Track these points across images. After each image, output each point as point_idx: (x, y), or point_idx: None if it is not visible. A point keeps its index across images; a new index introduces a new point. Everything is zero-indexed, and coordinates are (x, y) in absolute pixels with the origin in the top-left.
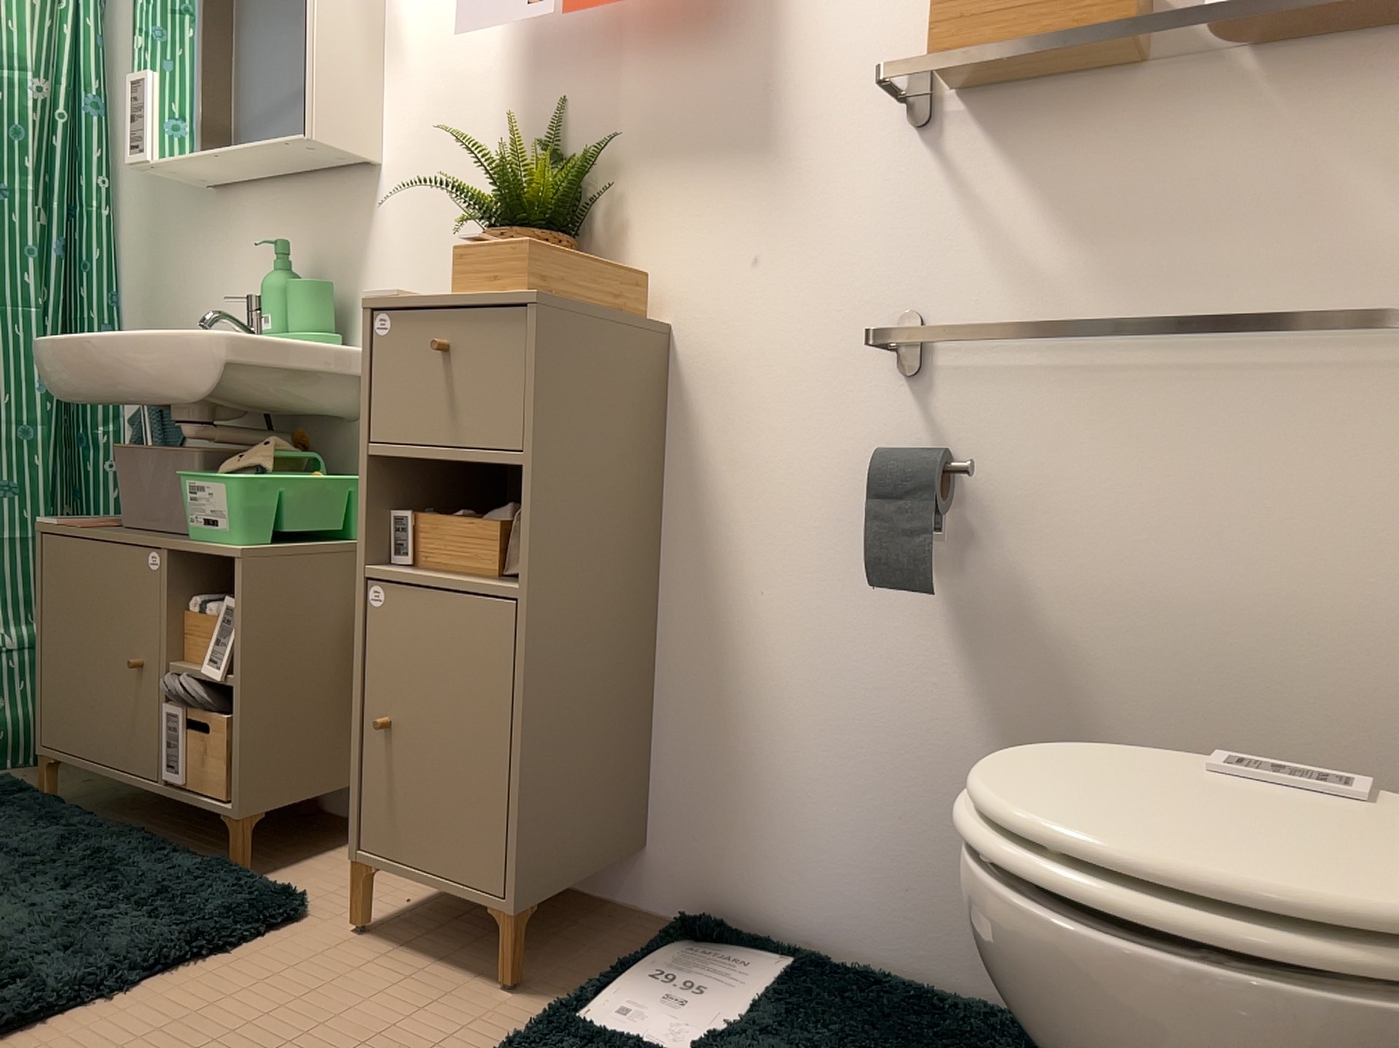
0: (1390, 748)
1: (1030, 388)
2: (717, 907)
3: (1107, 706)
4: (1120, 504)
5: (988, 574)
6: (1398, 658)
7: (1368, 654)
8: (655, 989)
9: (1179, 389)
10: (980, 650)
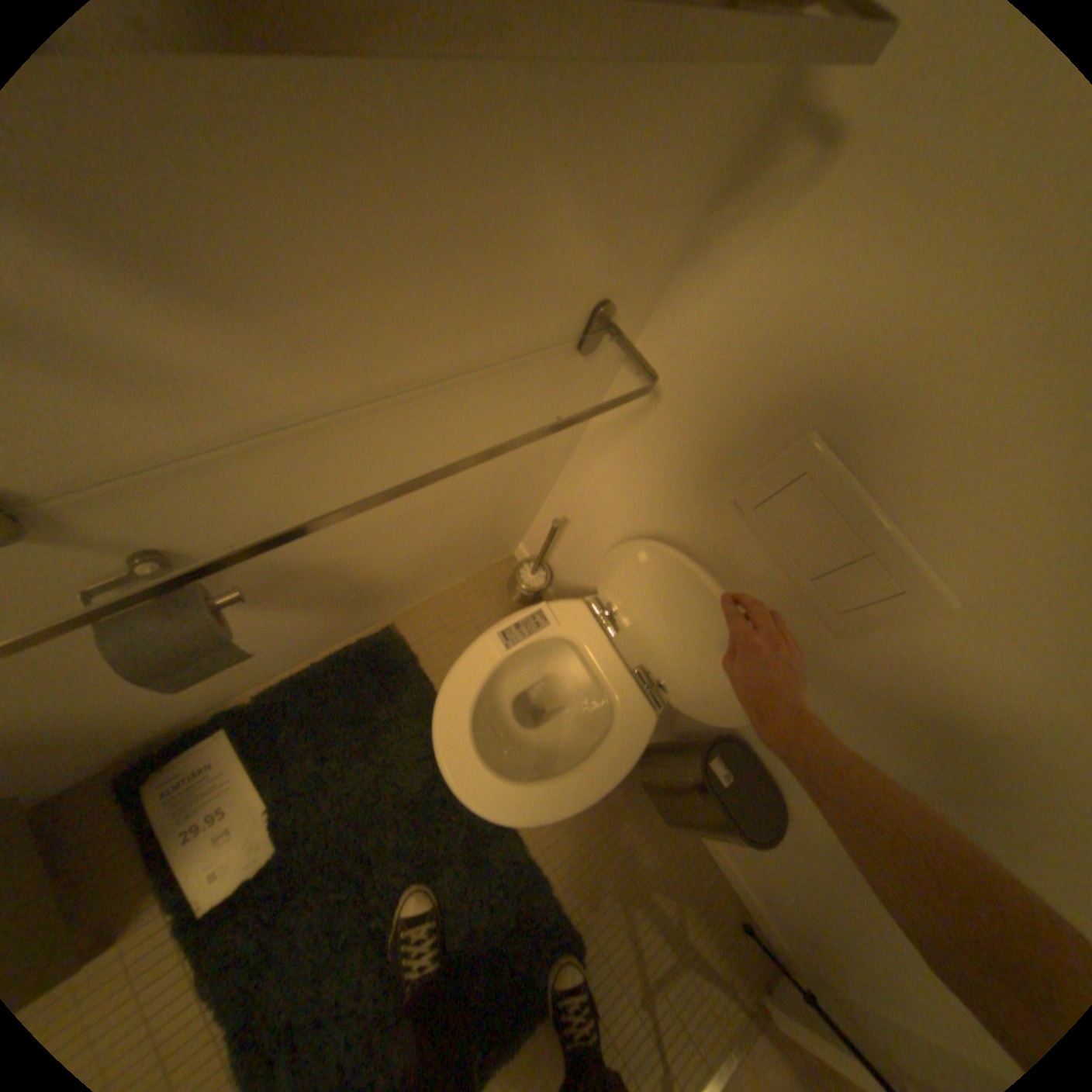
0: (496, 501)
1: (221, 467)
2: (121, 751)
3: (361, 562)
4: (350, 494)
5: (246, 572)
6: (506, 475)
7: (494, 481)
8: (194, 844)
9: (386, 414)
10: (261, 596)
